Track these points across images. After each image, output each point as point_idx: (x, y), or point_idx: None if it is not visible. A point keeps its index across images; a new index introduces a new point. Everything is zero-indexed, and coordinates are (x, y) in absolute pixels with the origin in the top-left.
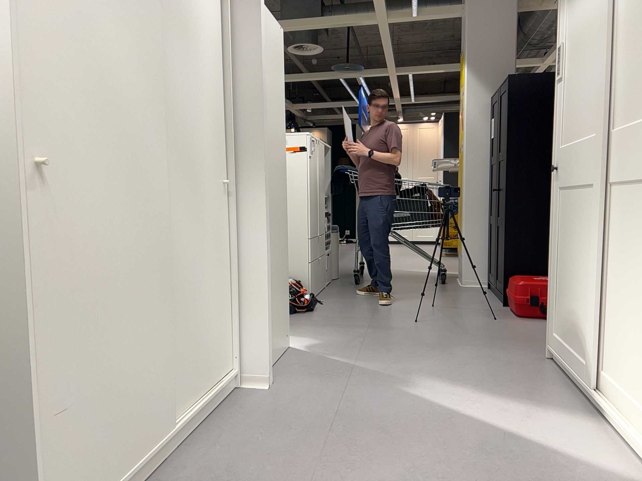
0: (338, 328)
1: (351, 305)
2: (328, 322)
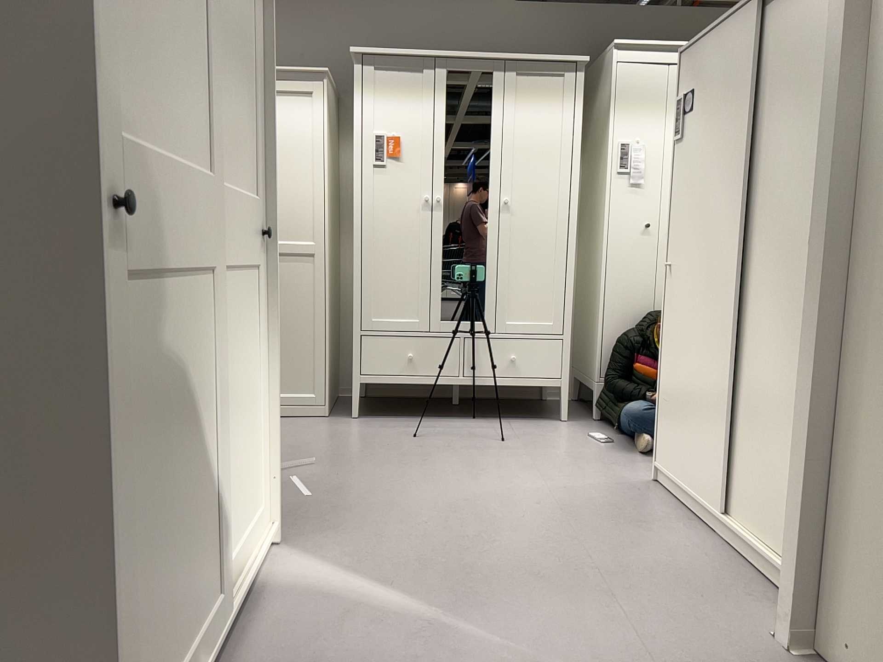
0: None
1: None
2: None
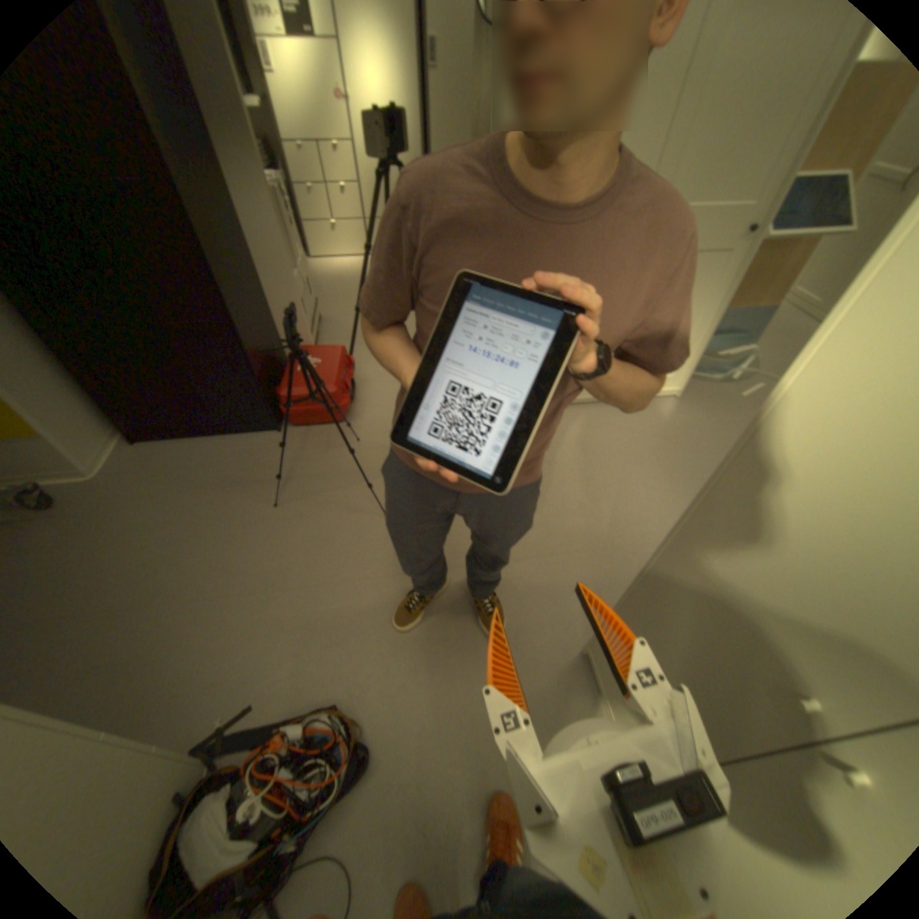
0: (455, 613)
1: (268, 642)
2: (419, 644)
